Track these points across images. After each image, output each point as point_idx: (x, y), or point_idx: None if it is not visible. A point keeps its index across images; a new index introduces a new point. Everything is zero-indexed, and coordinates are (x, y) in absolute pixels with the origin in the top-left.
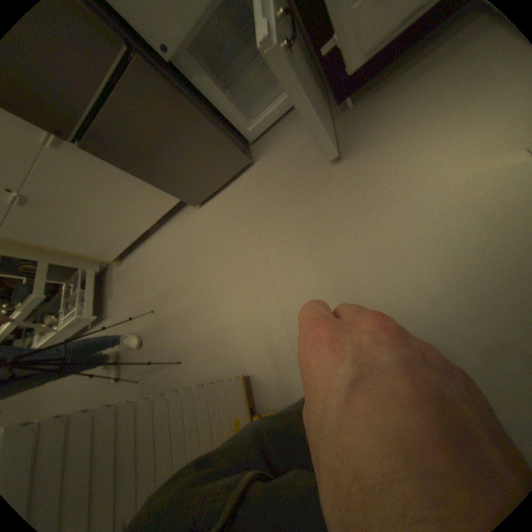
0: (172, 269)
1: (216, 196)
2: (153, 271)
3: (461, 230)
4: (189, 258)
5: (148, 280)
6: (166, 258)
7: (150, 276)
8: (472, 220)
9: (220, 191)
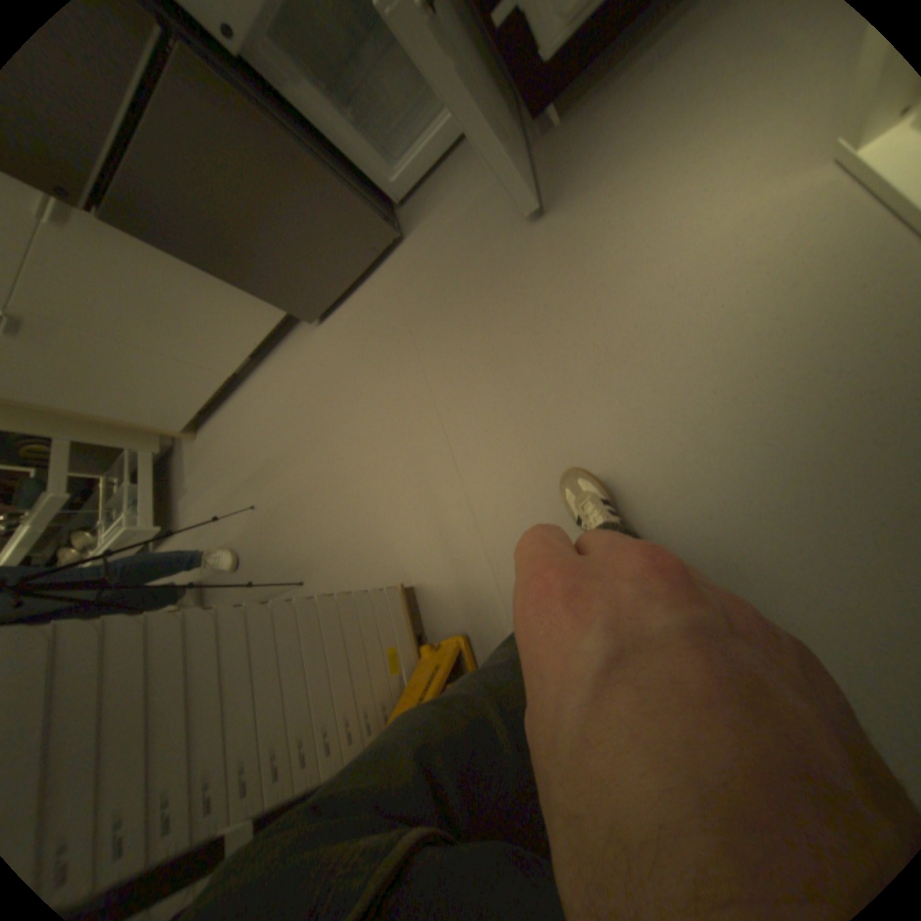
0: (279, 433)
1: (346, 301)
2: (249, 442)
3: (735, 306)
4: (307, 411)
5: (241, 456)
6: (269, 416)
7: (245, 449)
8: (752, 286)
9: (351, 292)
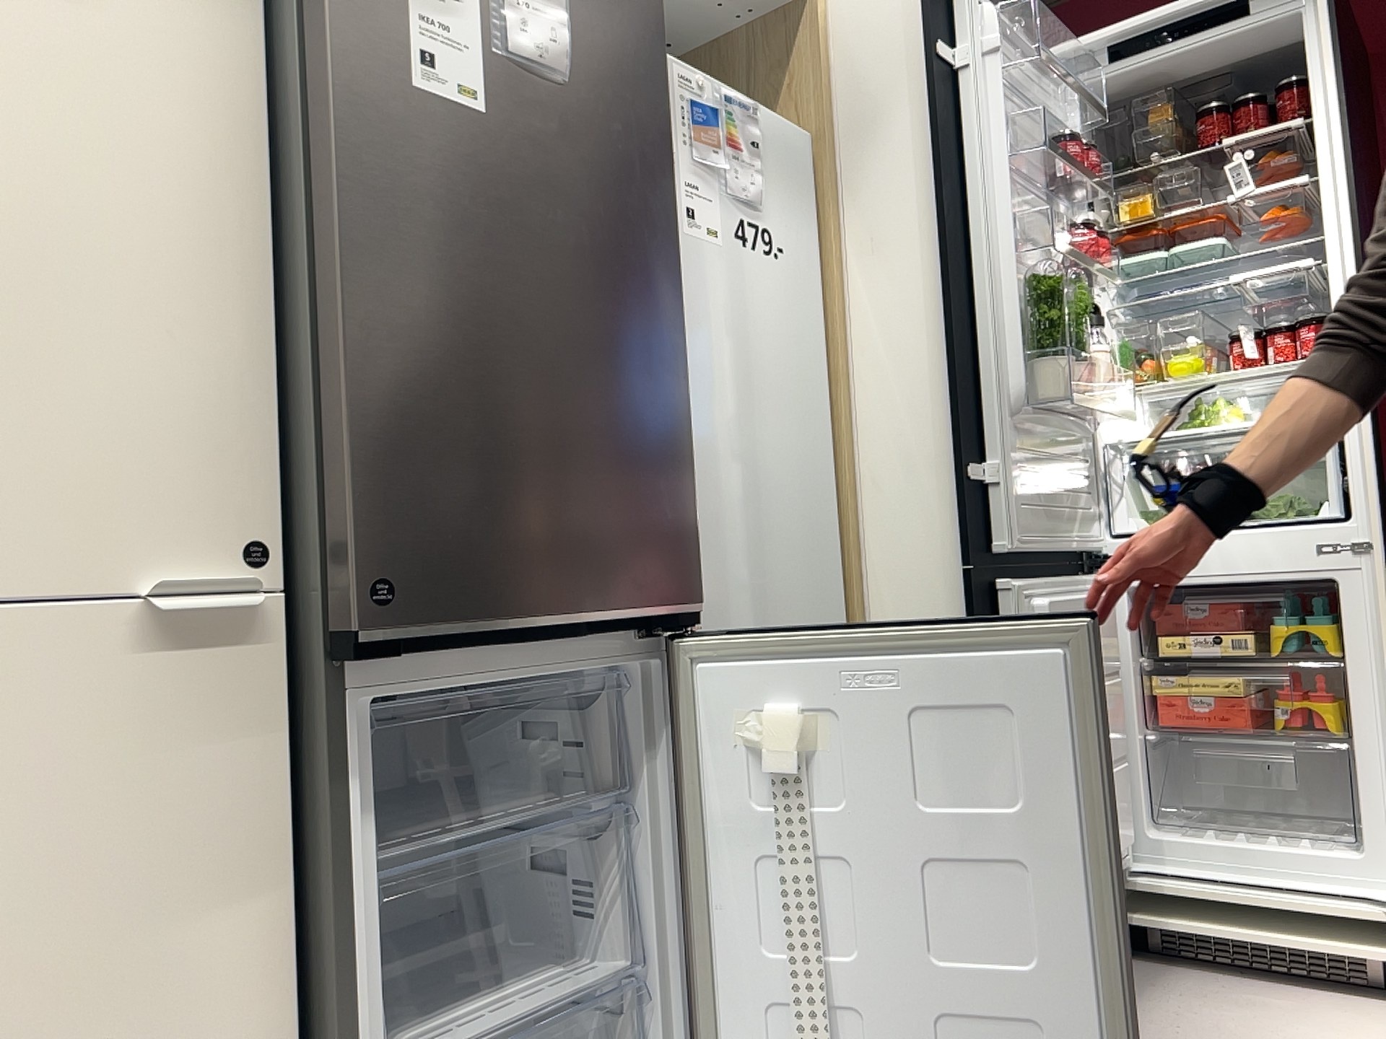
0: None
1: None
2: None
3: None
4: None
5: None
6: None
7: None
8: None
9: None
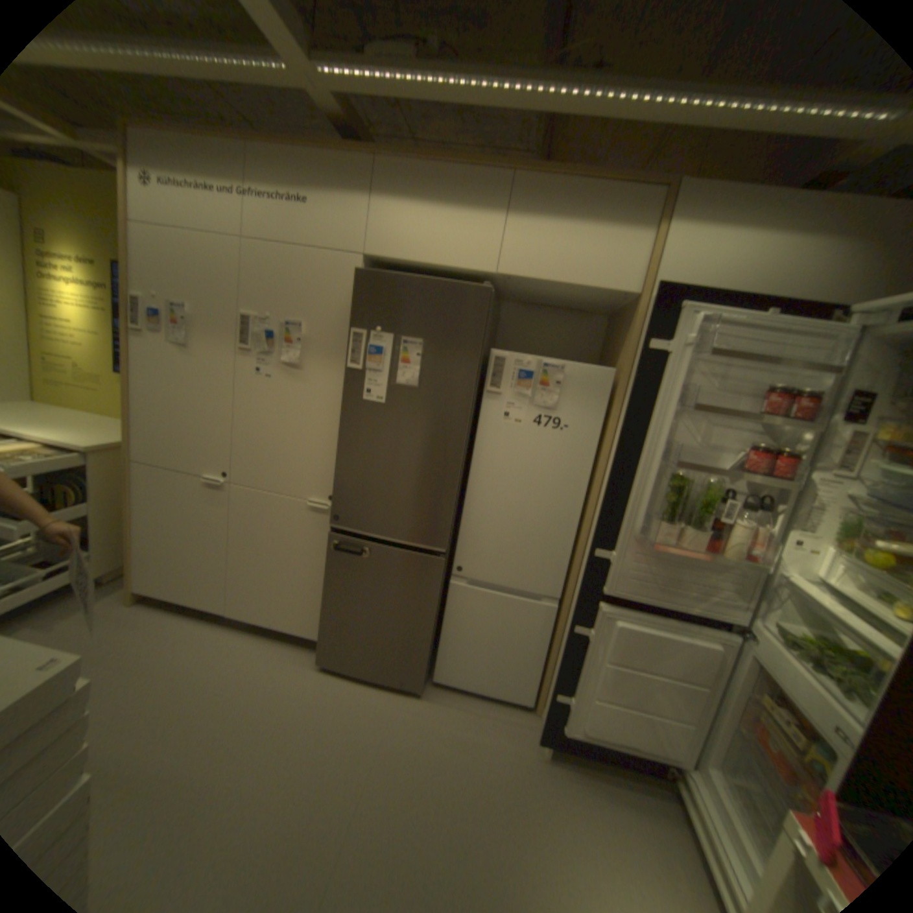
0: (191, 702)
1: (349, 682)
2: (159, 671)
3: None
4: (234, 717)
5: (135, 672)
6: (202, 676)
7: (147, 671)
8: None
9: (358, 682)
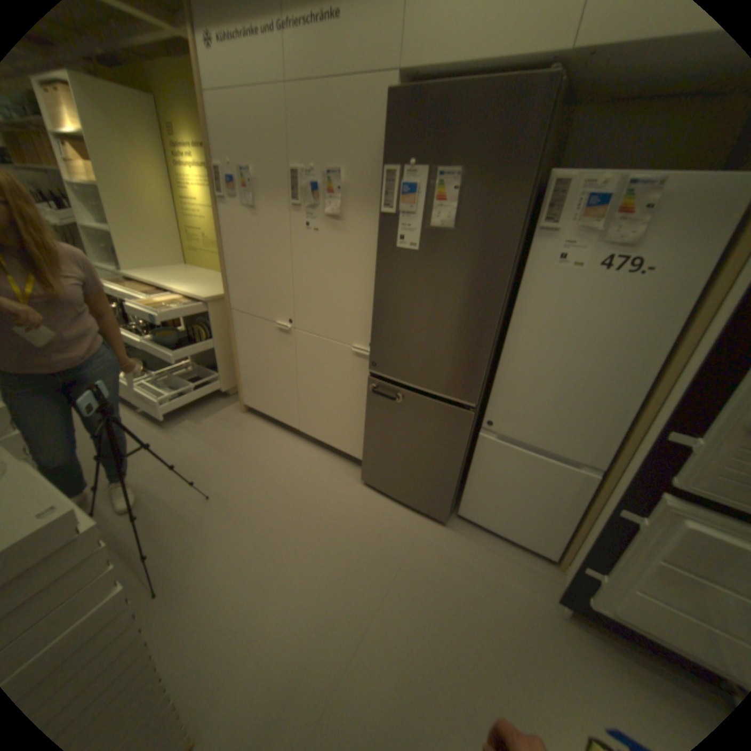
0: (275, 490)
1: (386, 499)
2: (258, 463)
3: None
4: (301, 508)
5: (244, 462)
6: (283, 473)
7: (251, 462)
8: None
9: (394, 500)
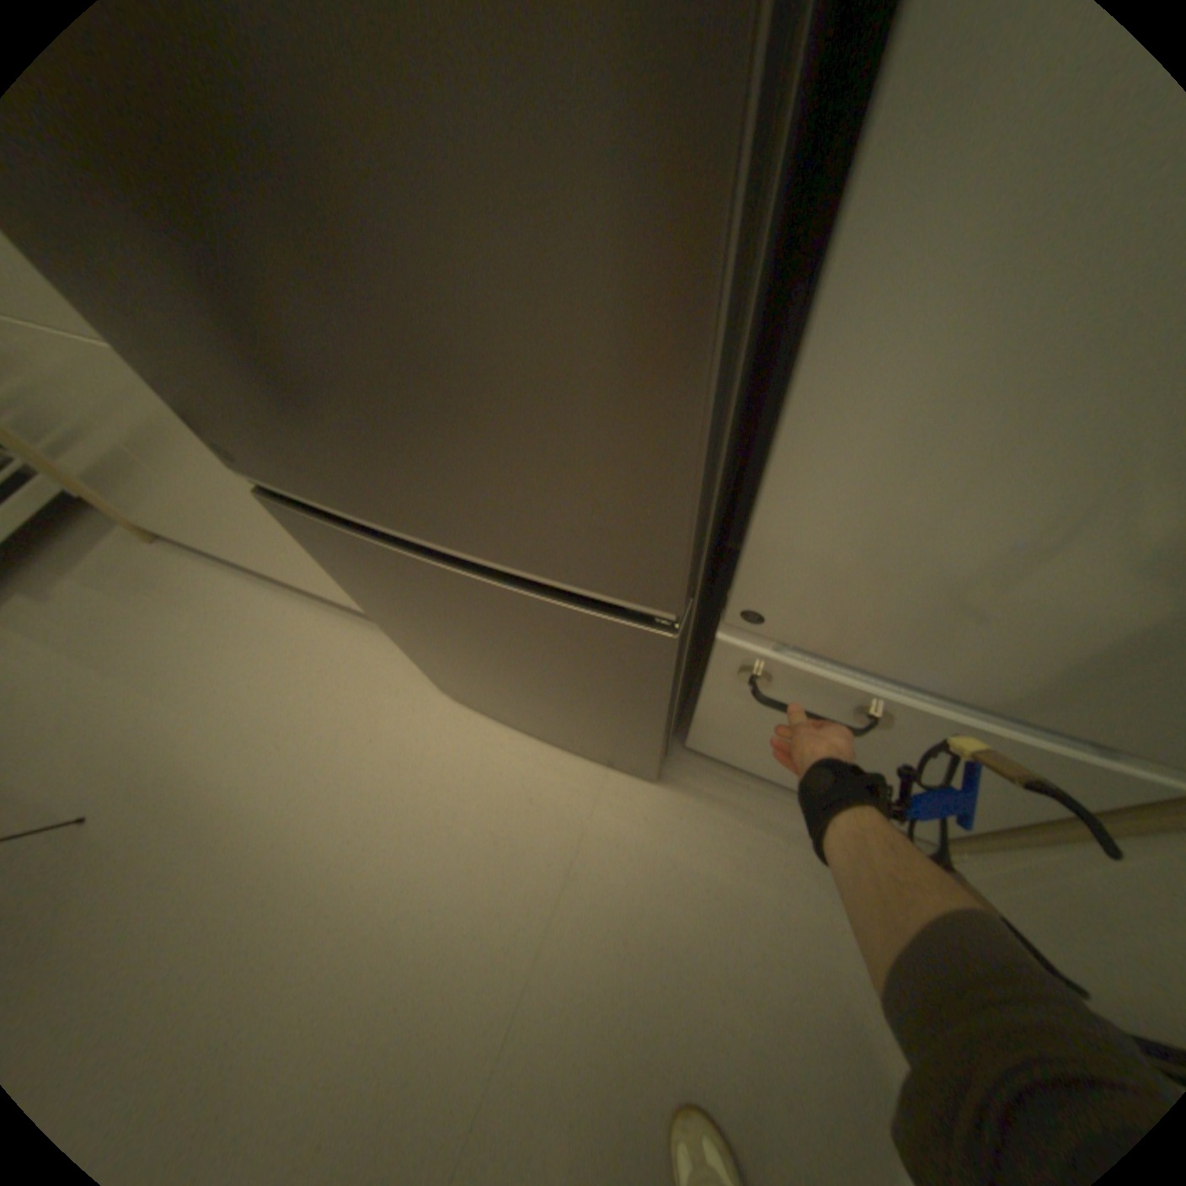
0: (238, 760)
1: (510, 727)
2: (192, 689)
3: None
4: (303, 799)
5: (158, 691)
6: (256, 703)
7: (175, 690)
8: None
9: (528, 727)
